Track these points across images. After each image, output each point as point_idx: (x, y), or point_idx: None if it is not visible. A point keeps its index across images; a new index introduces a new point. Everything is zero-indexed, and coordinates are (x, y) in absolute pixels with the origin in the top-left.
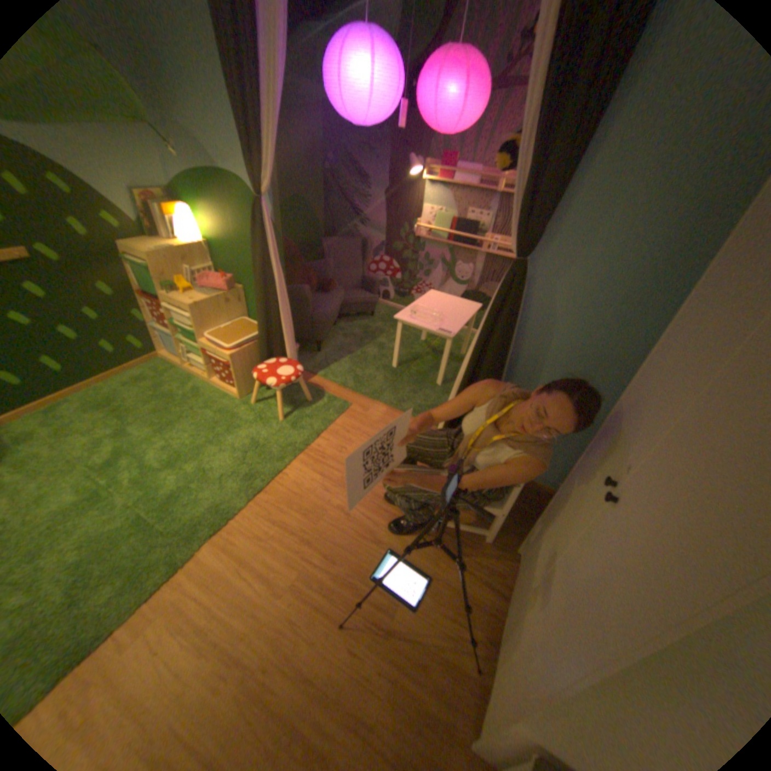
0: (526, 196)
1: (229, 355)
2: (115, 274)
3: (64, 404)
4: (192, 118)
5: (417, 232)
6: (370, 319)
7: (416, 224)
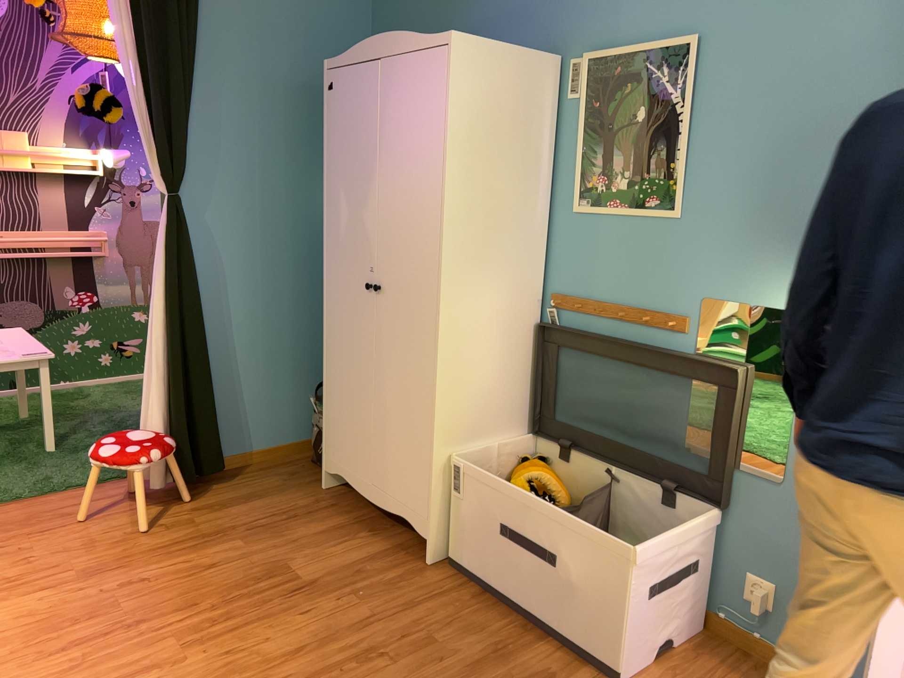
0: (161, 134)
1: None
2: None
3: None
4: None
5: None
6: None
7: None
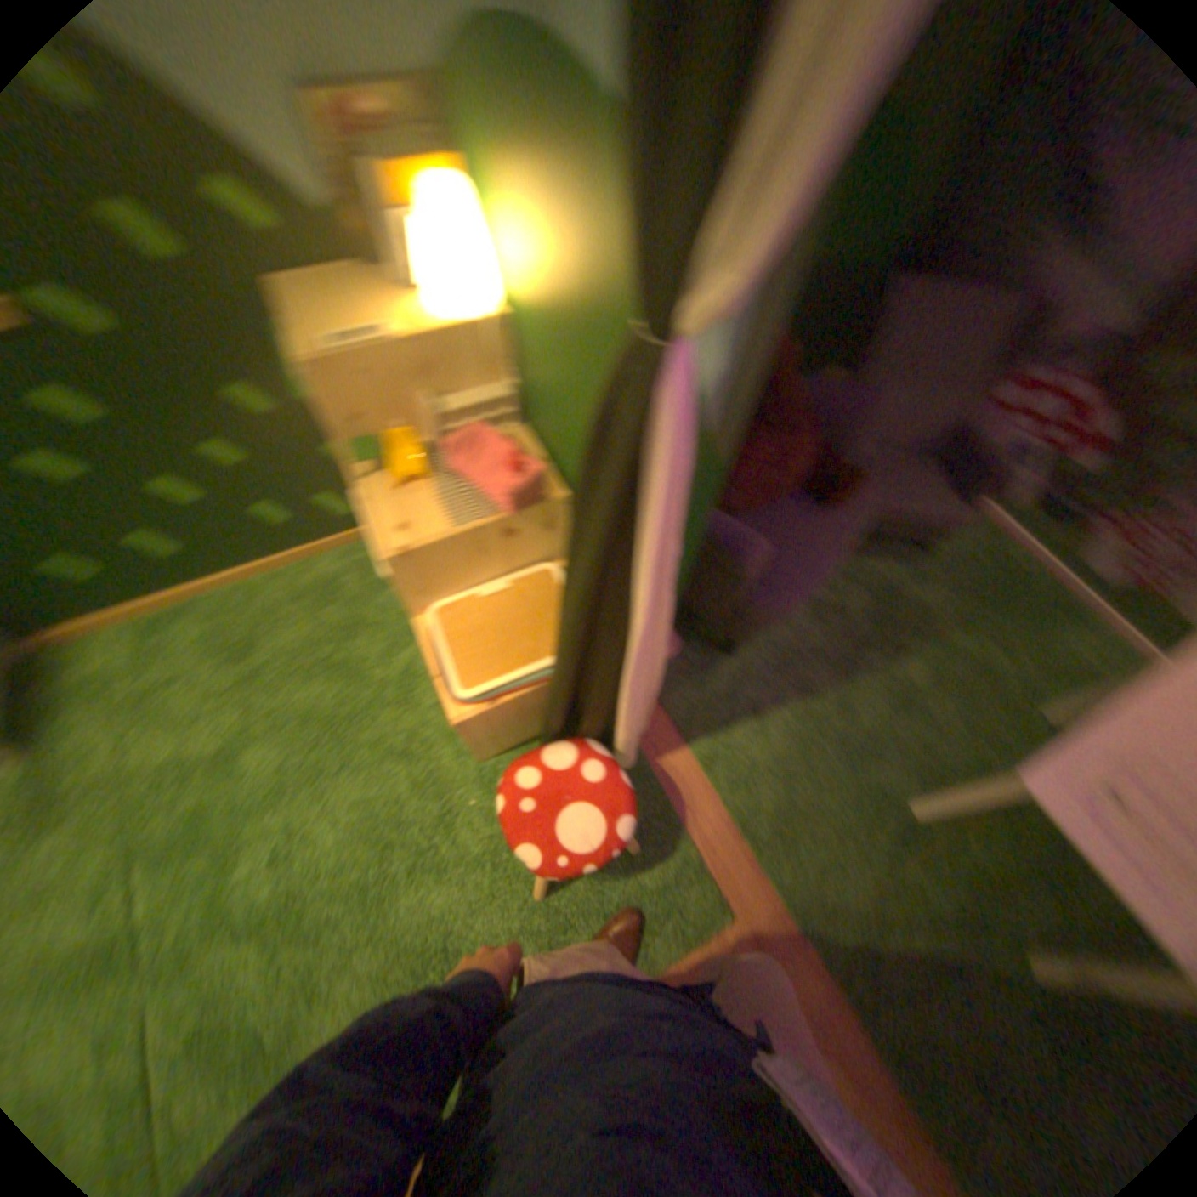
0: None
1: (456, 724)
2: (270, 365)
3: (181, 620)
4: None
5: None
6: (915, 558)
7: None
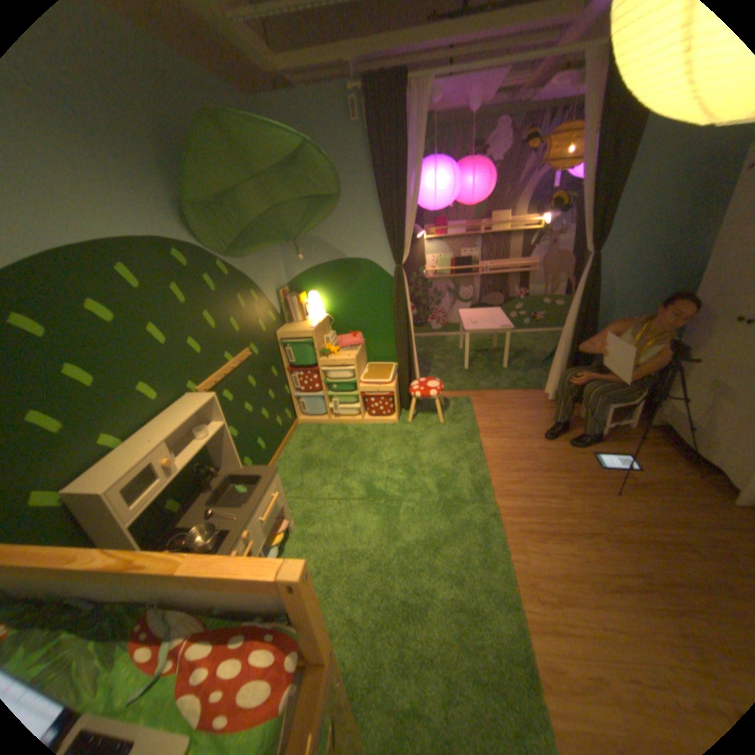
0: (597, 219)
1: (393, 385)
2: (276, 358)
3: None
4: (326, 230)
5: (425, 275)
6: None
7: (421, 270)
